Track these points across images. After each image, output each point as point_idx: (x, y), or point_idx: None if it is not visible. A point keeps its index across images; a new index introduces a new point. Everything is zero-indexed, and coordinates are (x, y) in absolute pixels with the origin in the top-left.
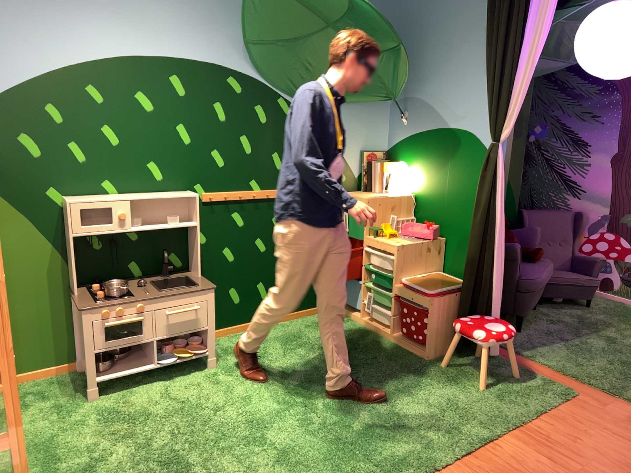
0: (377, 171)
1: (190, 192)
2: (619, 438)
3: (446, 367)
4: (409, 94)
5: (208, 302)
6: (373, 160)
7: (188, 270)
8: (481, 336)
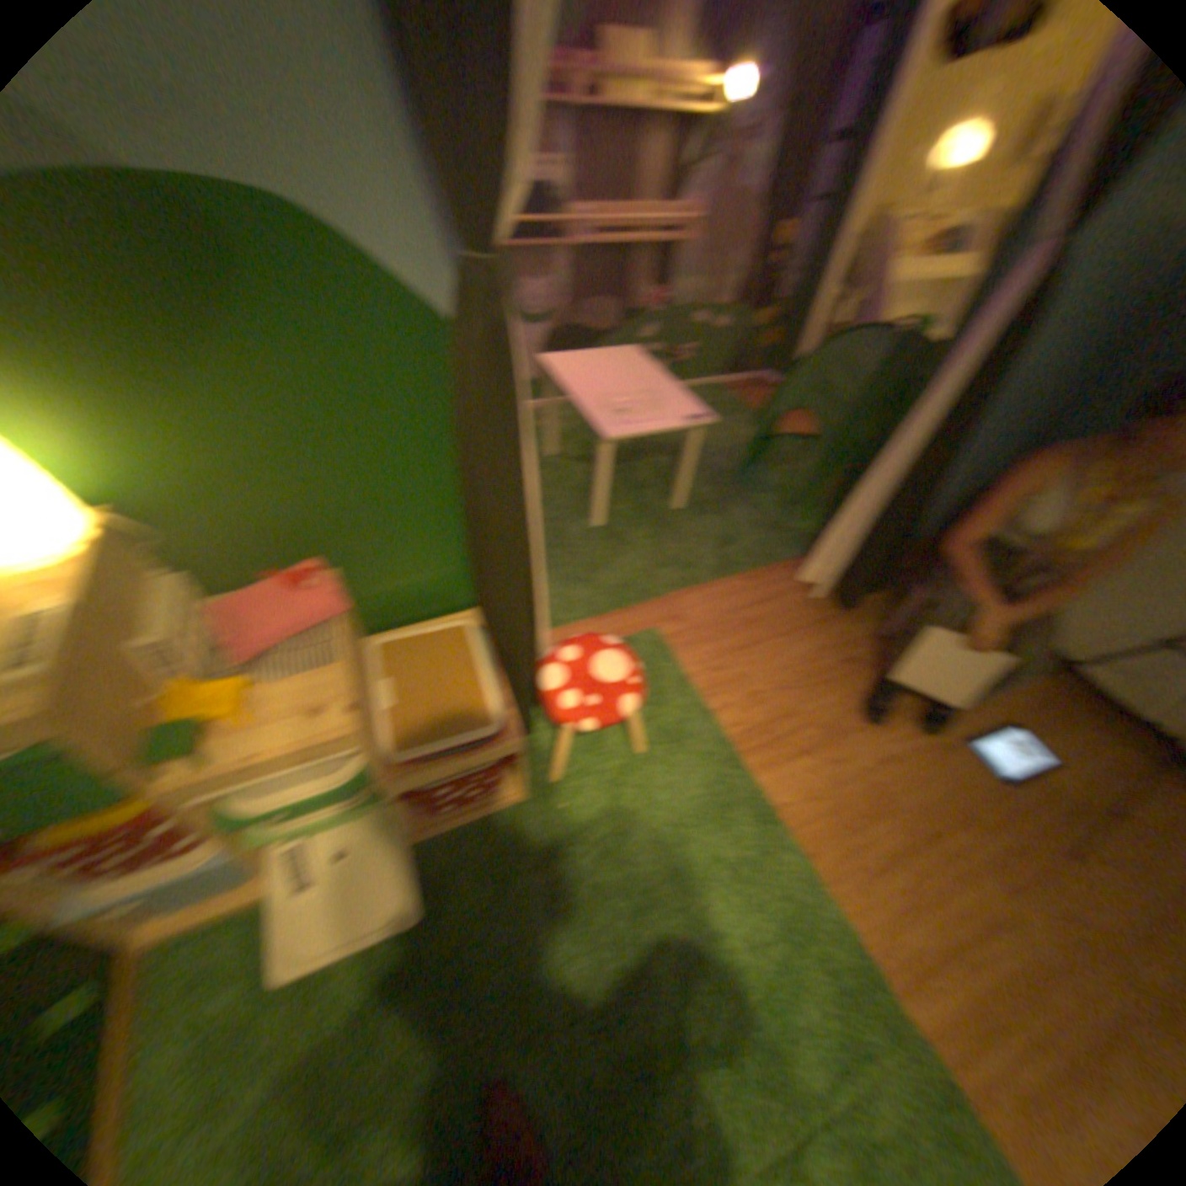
0: None
1: None
2: (754, 651)
3: (561, 772)
4: None
5: None
6: None
7: None
8: (637, 704)
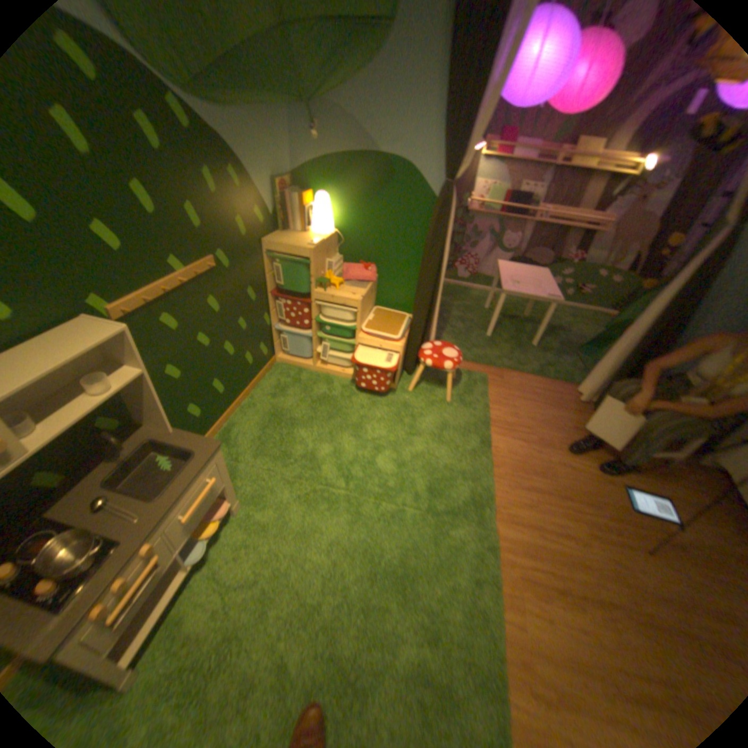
0: (295, 206)
1: (92, 318)
2: (527, 402)
3: (411, 390)
4: (317, 96)
5: (217, 462)
6: (283, 190)
7: (131, 421)
8: (449, 366)
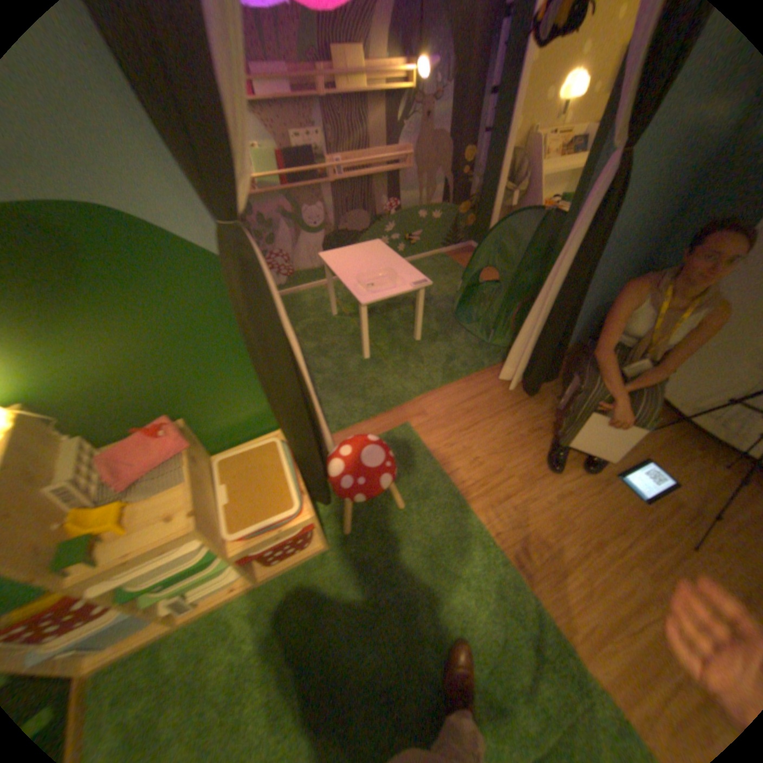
0: None
1: None
2: (471, 430)
3: (349, 528)
4: None
5: None
6: None
7: None
8: (389, 480)
